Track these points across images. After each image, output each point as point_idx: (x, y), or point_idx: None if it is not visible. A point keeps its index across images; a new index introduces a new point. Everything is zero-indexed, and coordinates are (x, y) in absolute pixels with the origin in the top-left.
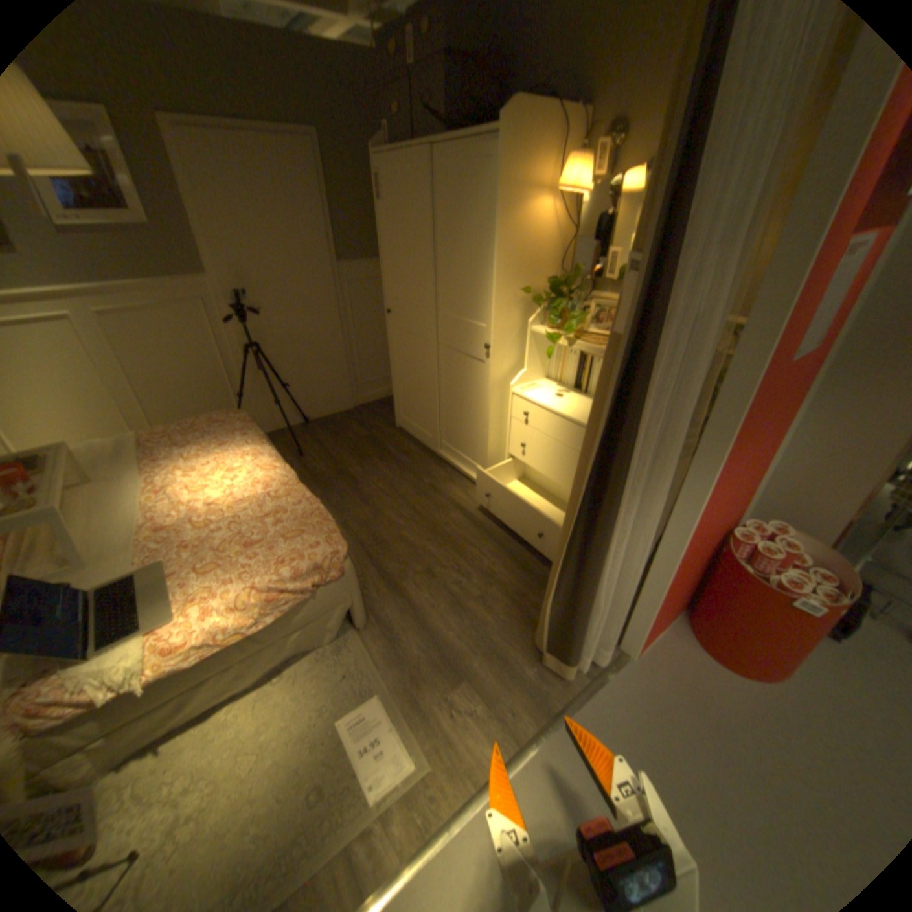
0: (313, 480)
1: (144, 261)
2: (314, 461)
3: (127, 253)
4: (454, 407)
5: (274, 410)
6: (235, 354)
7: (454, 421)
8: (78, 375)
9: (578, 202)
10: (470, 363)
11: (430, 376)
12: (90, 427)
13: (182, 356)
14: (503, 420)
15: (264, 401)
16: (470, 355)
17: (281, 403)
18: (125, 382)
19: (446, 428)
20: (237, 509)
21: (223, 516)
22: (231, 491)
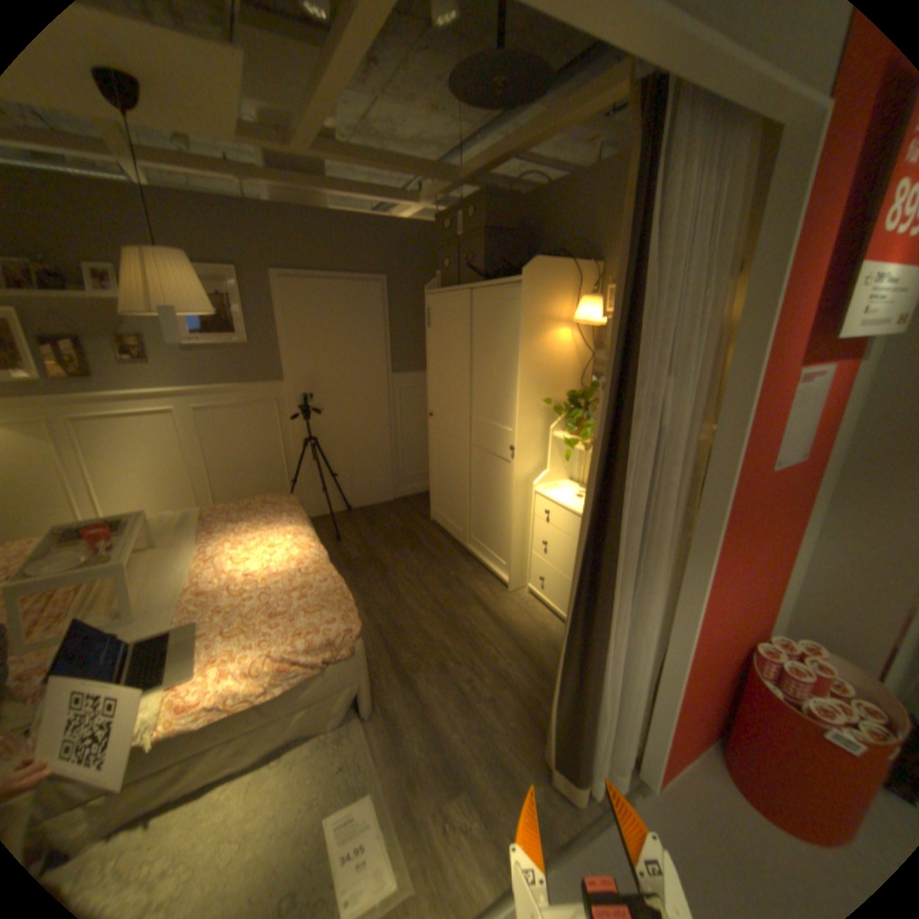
0: (345, 563)
1: (238, 369)
2: (349, 545)
3: (226, 363)
4: (483, 502)
5: (321, 496)
6: (295, 445)
7: (482, 515)
8: (167, 455)
9: (594, 331)
10: (498, 462)
11: (462, 472)
12: (165, 500)
13: (251, 444)
14: (527, 516)
15: (313, 487)
16: (498, 455)
17: (328, 489)
18: (202, 463)
19: (475, 522)
20: (269, 580)
21: (256, 585)
22: (268, 564)
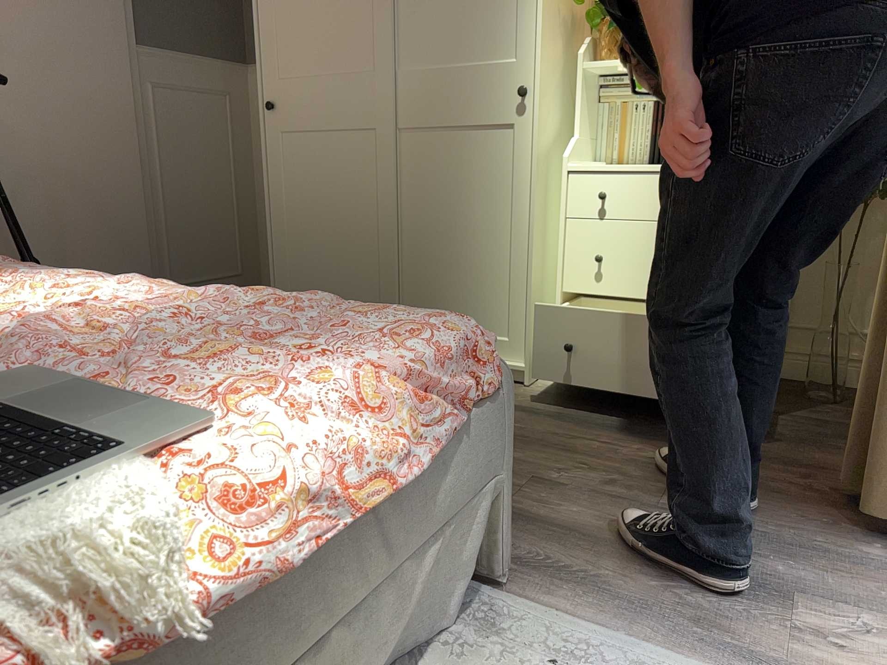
0: None
1: None
2: None
3: None
4: (436, 241)
5: None
6: None
7: (435, 269)
8: None
9: None
10: (476, 140)
11: (375, 198)
12: None
13: None
14: (546, 231)
15: None
16: (476, 125)
17: None
18: None
19: (413, 293)
20: (145, 322)
21: (123, 326)
22: (99, 305)
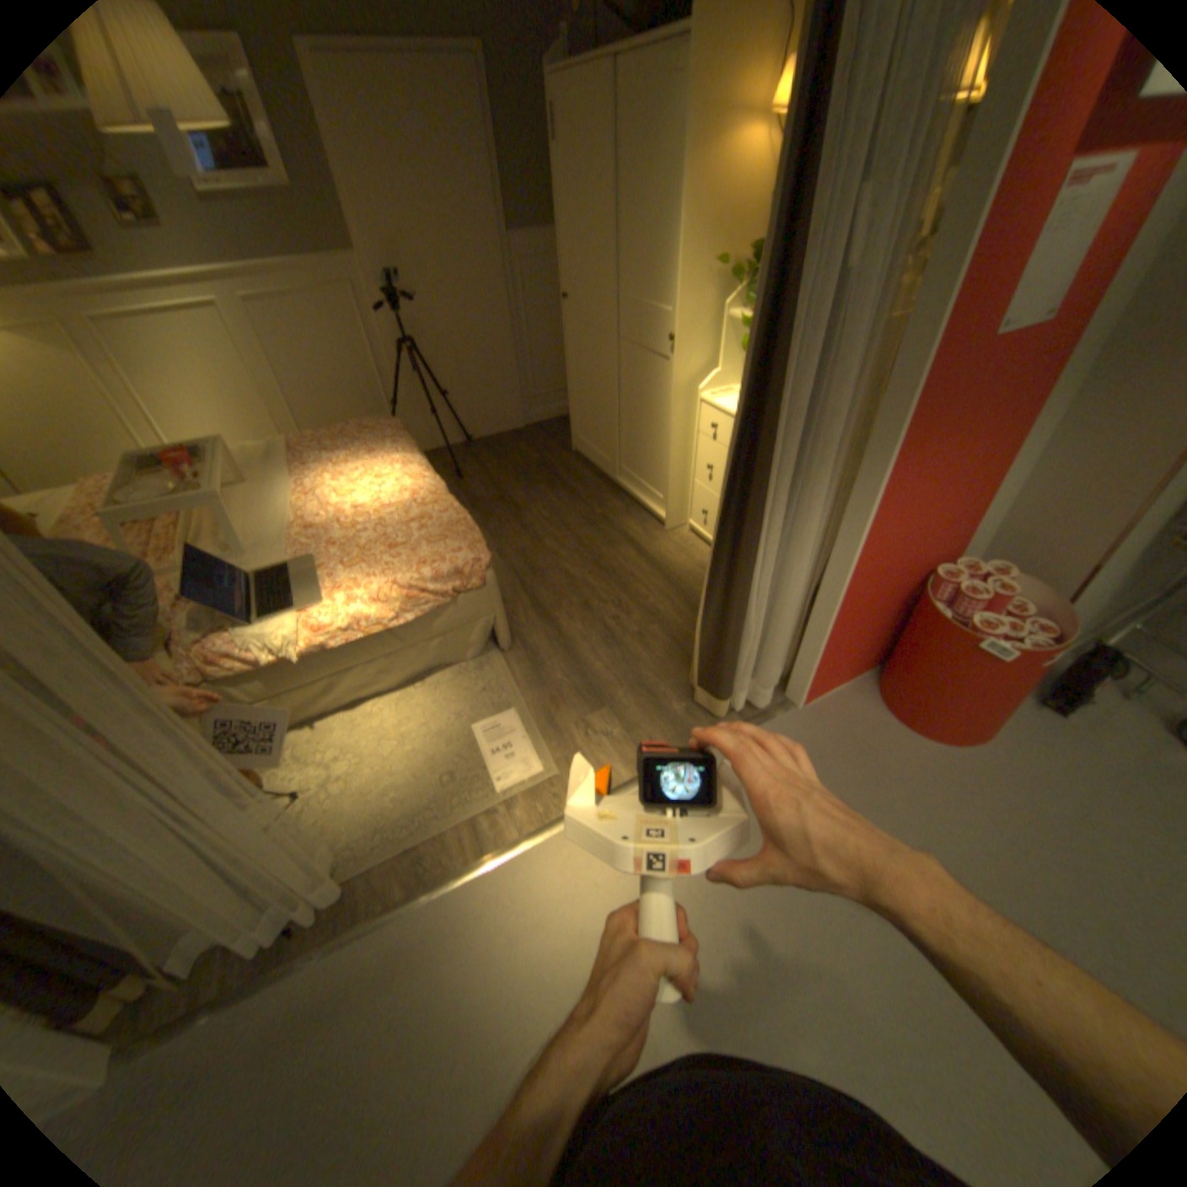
0: (471, 504)
1: (287, 235)
2: (474, 484)
3: (268, 225)
4: (636, 421)
5: (431, 424)
6: (387, 353)
7: (635, 438)
8: (226, 371)
9: None
10: (654, 362)
11: (609, 381)
12: (242, 432)
13: (330, 353)
14: (691, 435)
15: (420, 412)
16: (654, 351)
17: (439, 415)
18: (273, 382)
19: (626, 449)
20: (383, 513)
21: (369, 519)
22: (378, 497)
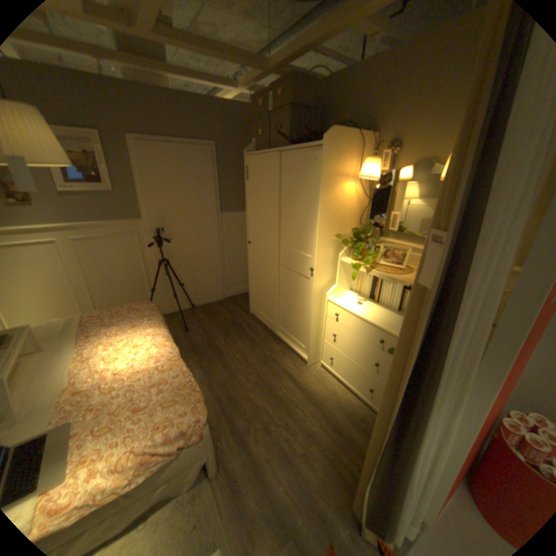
0: (192, 349)
1: (105, 211)
2: (194, 335)
3: (95, 206)
4: (288, 305)
5: (172, 299)
6: (152, 265)
7: (287, 313)
8: (53, 276)
9: (370, 184)
10: (299, 278)
11: (273, 284)
12: (55, 308)
13: (119, 265)
14: (321, 316)
15: (167, 293)
16: (299, 273)
17: (177, 295)
18: (82, 280)
19: (282, 317)
20: (133, 378)
21: (122, 384)
22: (131, 364)
